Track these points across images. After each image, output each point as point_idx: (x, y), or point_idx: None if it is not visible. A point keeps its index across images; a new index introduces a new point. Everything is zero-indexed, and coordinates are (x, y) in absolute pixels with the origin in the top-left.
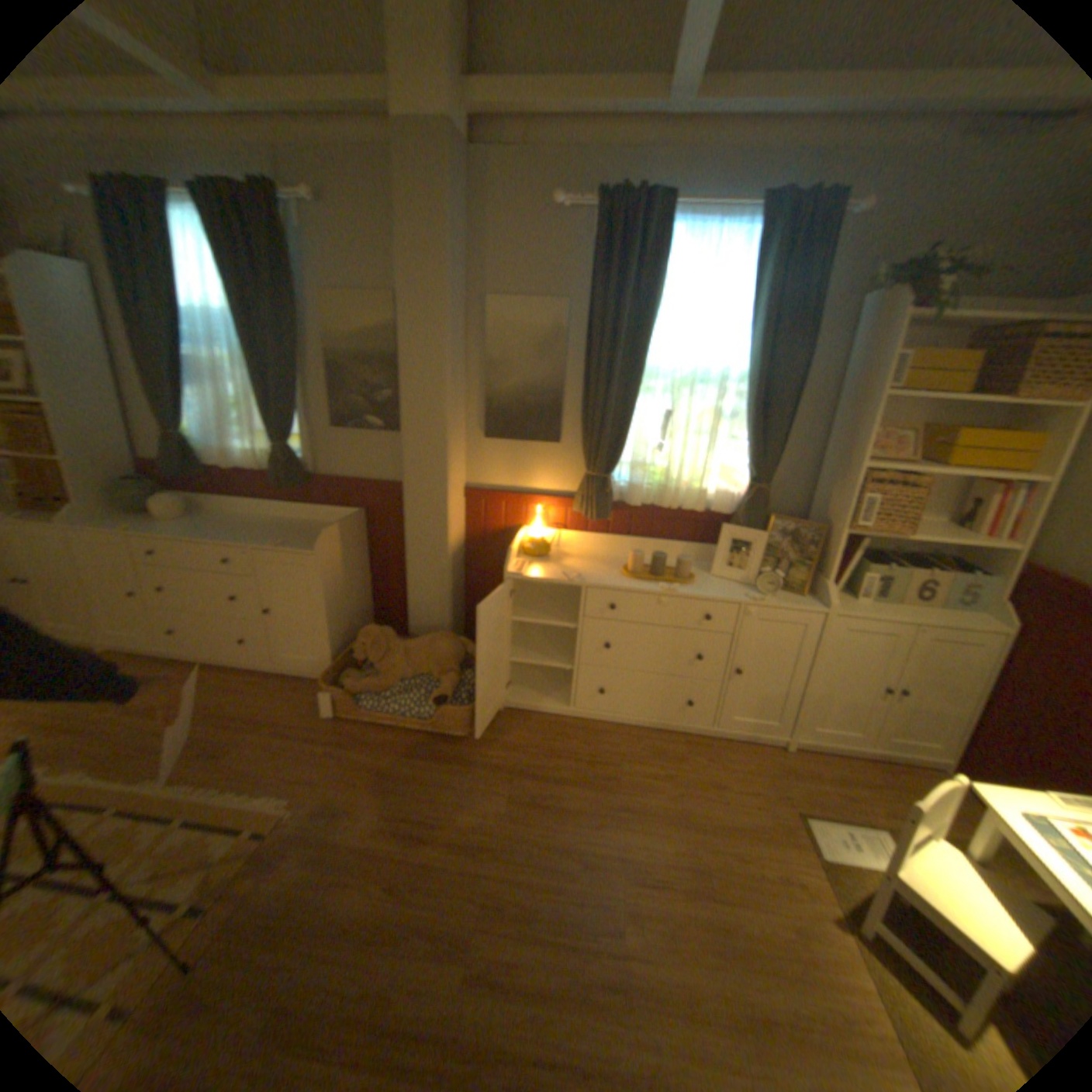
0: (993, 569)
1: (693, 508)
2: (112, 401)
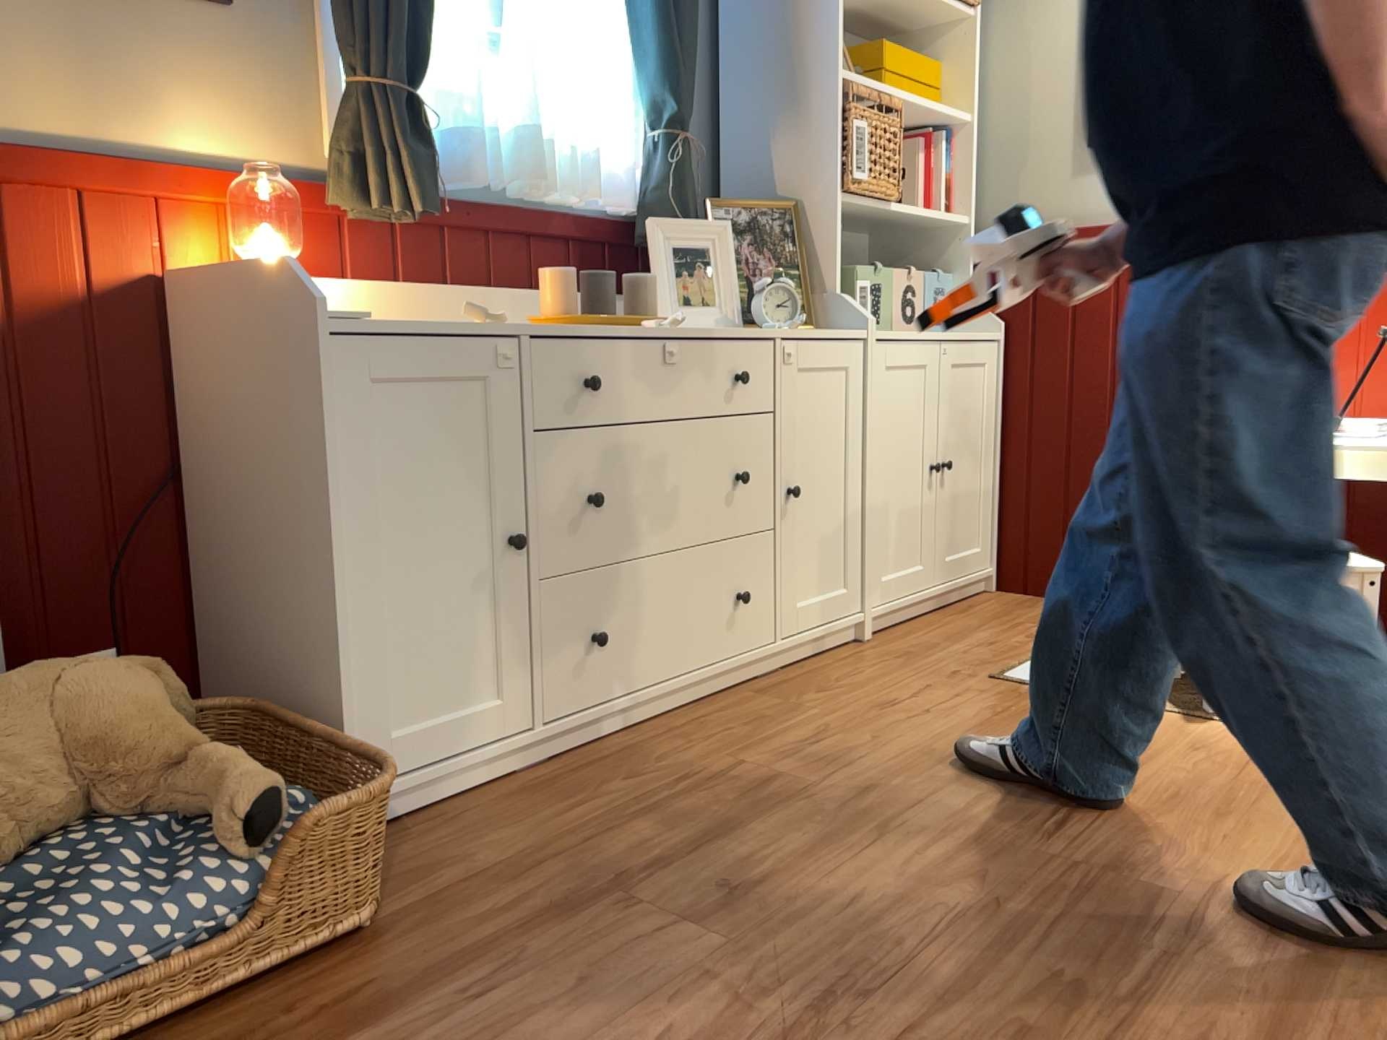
0: (938, 268)
1: (582, 191)
2: None
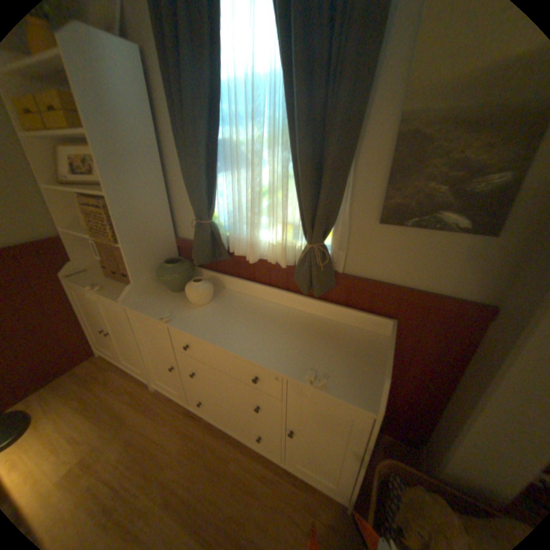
0: None
1: None
2: (163, 186)
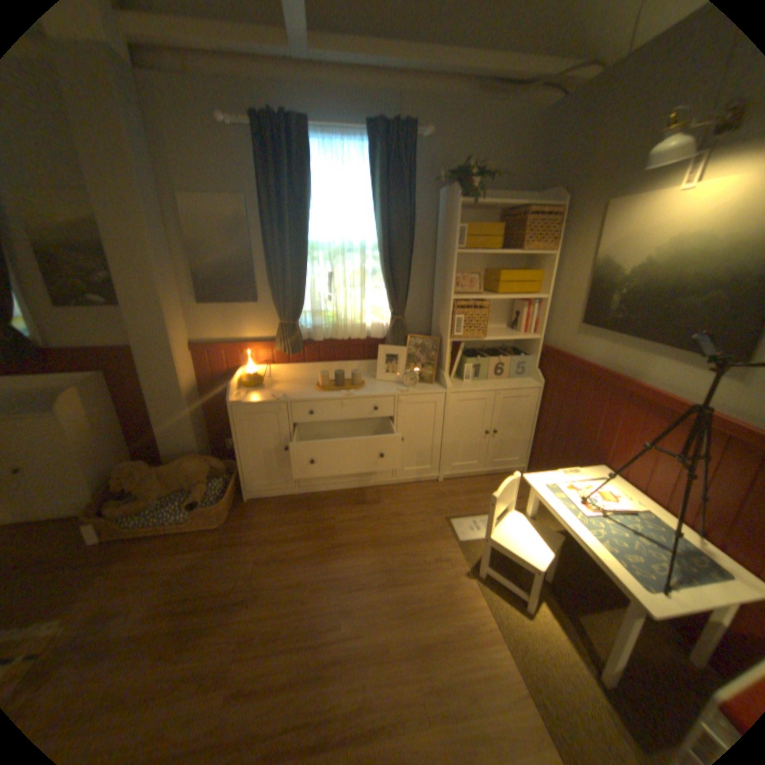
0: (529, 351)
1: (359, 337)
2: None
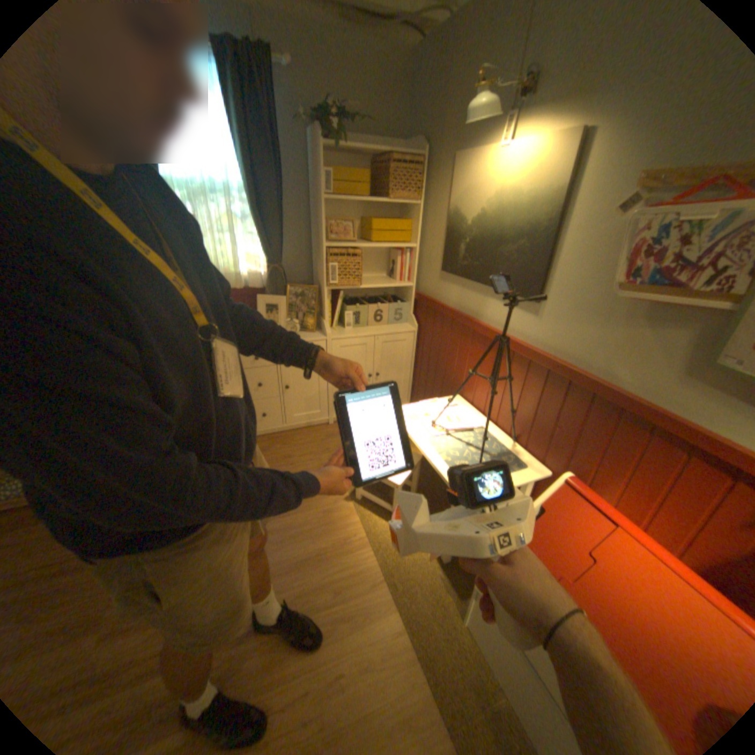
0: (405, 299)
1: (235, 287)
2: None
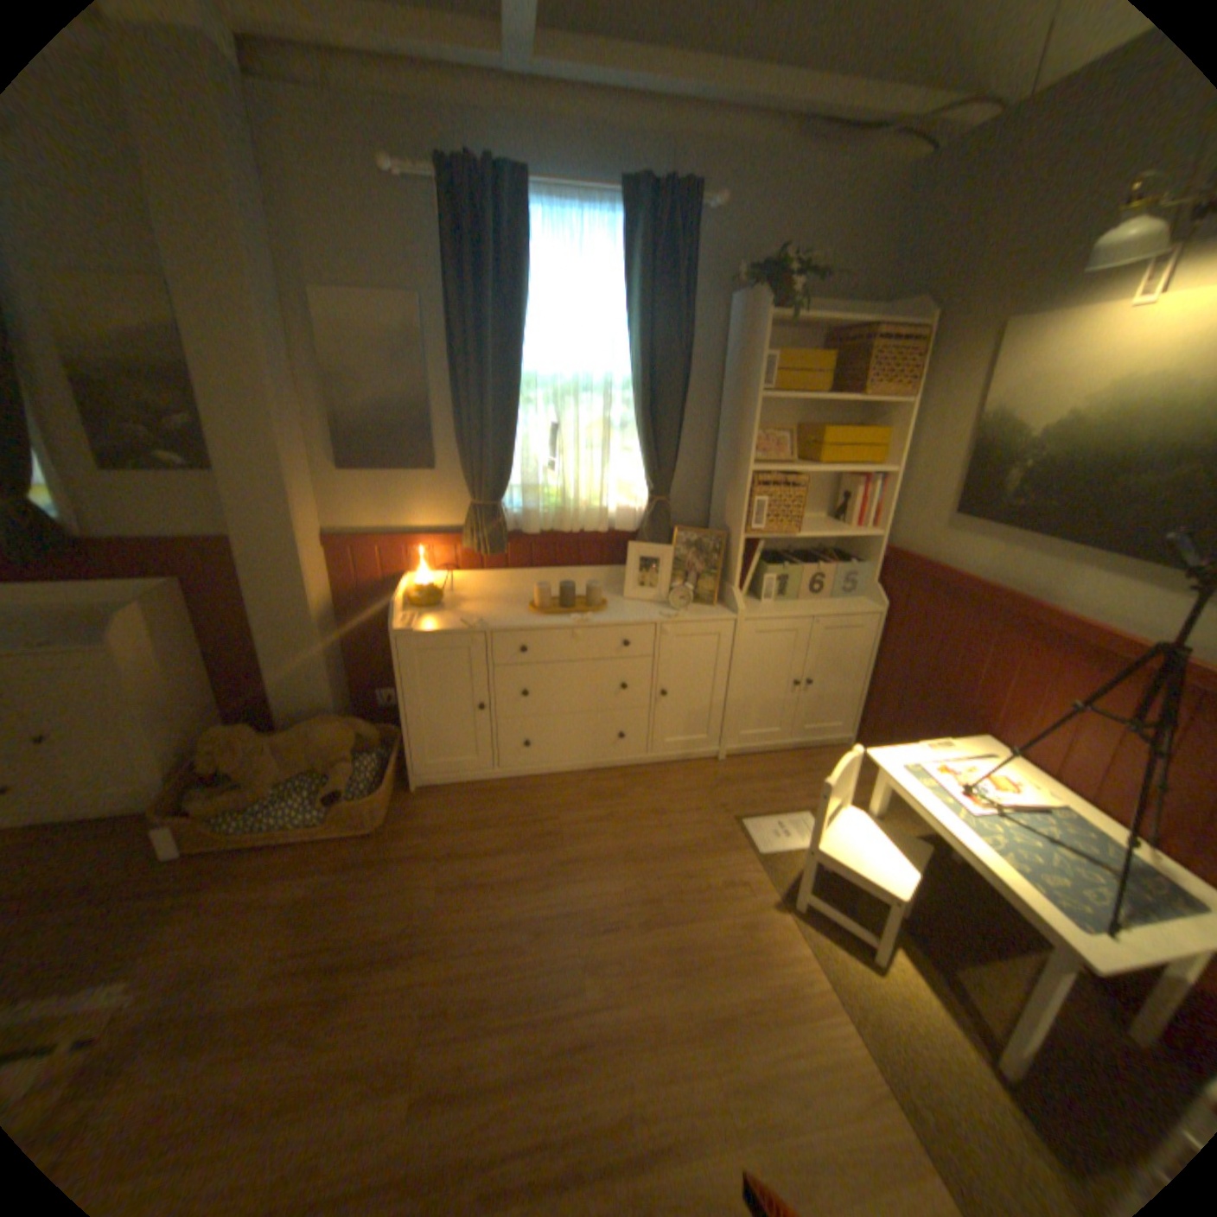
0: (864, 556)
1: (596, 530)
2: None
